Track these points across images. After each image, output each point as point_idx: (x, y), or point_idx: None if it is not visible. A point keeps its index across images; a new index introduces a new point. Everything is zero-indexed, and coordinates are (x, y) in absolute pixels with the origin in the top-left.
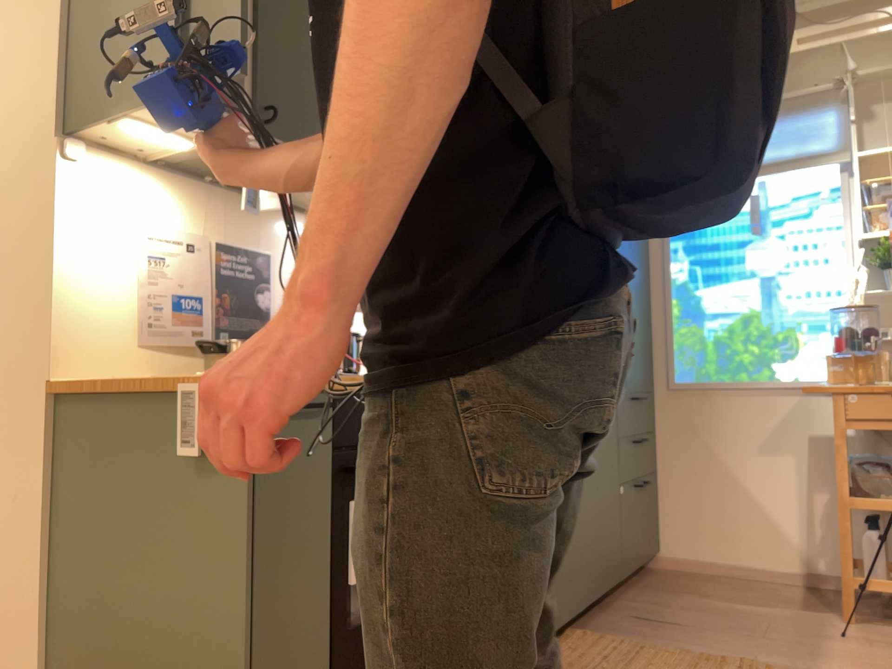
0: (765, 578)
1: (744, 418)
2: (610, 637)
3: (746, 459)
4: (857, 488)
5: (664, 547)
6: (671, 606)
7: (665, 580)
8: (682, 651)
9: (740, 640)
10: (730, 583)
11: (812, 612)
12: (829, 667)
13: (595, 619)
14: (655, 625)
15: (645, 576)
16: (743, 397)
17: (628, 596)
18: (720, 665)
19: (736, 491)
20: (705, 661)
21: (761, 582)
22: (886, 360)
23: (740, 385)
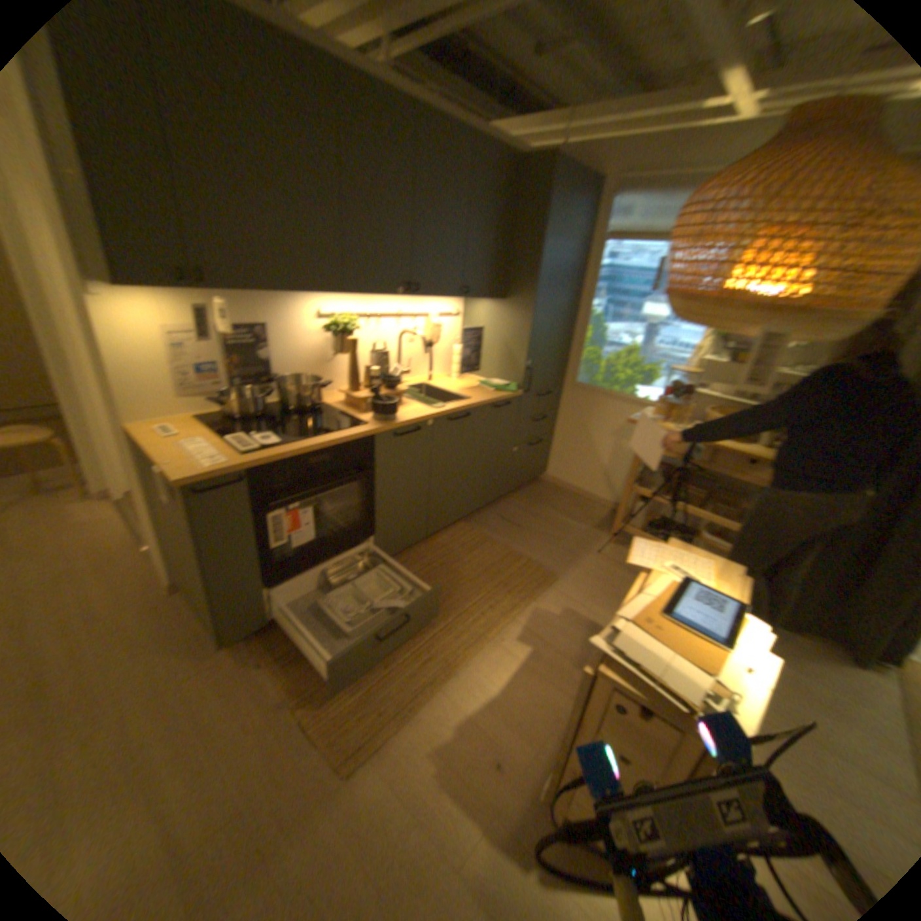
0: (591, 500)
1: (607, 414)
2: (475, 530)
3: (601, 438)
4: (641, 480)
5: (546, 471)
6: (525, 512)
7: (537, 491)
8: (503, 547)
9: (540, 544)
10: (571, 500)
11: (596, 531)
12: (570, 573)
13: (478, 515)
14: (505, 525)
15: (528, 486)
16: (610, 401)
17: (507, 501)
18: (514, 562)
19: (590, 453)
20: (508, 557)
21: (588, 501)
22: (690, 410)
23: (611, 394)
